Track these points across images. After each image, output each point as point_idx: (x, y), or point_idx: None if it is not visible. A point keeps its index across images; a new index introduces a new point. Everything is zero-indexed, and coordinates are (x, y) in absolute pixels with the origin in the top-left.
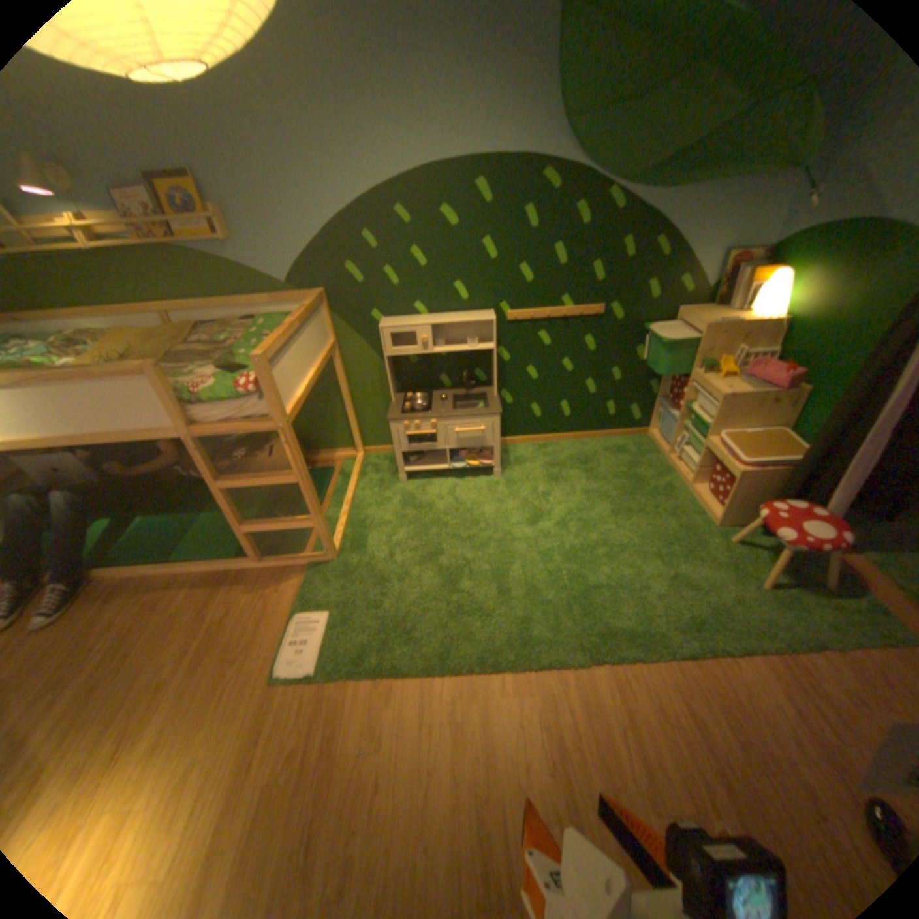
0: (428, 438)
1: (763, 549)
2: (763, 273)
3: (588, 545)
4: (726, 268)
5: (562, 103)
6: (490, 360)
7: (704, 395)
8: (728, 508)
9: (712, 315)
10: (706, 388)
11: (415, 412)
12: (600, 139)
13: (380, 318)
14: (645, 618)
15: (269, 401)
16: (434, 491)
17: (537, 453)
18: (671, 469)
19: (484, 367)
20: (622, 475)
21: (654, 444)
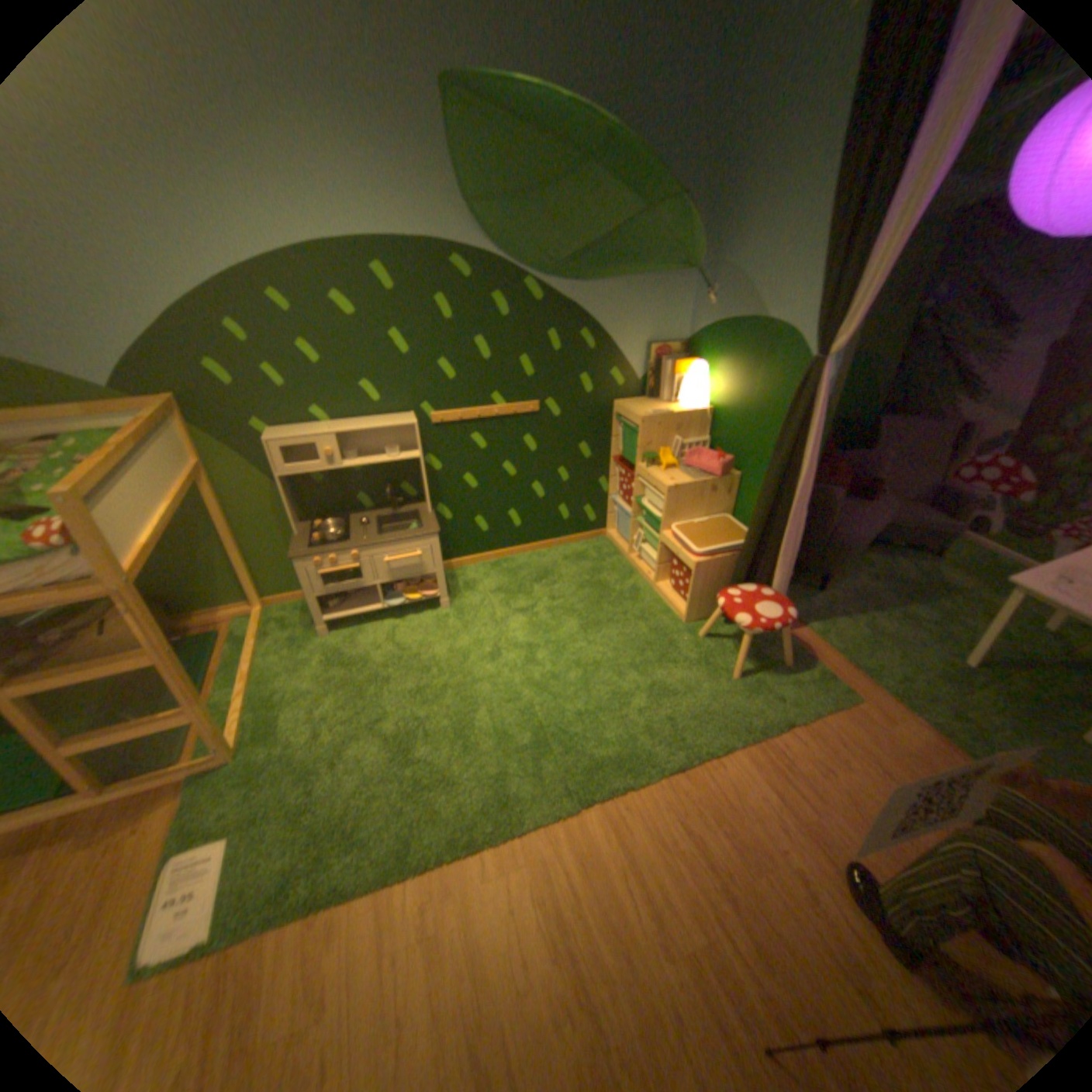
0: (351, 574)
1: (727, 638)
2: (682, 366)
3: (560, 669)
4: (650, 362)
5: (460, 188)
6: (419, 471)
7: (650, 489)
8: (690, 602)
9: (644, 408)
10: (651, 482)
11: (329, 543)
12: (506, 229)
13: (264, 428)
14: (629, 738)
15: (91, 555)
16: (367, 640)
17: (490, 573)
18: (633, 570)
19: (412, 480)
20: (585, 584)
21: (613, 545)
